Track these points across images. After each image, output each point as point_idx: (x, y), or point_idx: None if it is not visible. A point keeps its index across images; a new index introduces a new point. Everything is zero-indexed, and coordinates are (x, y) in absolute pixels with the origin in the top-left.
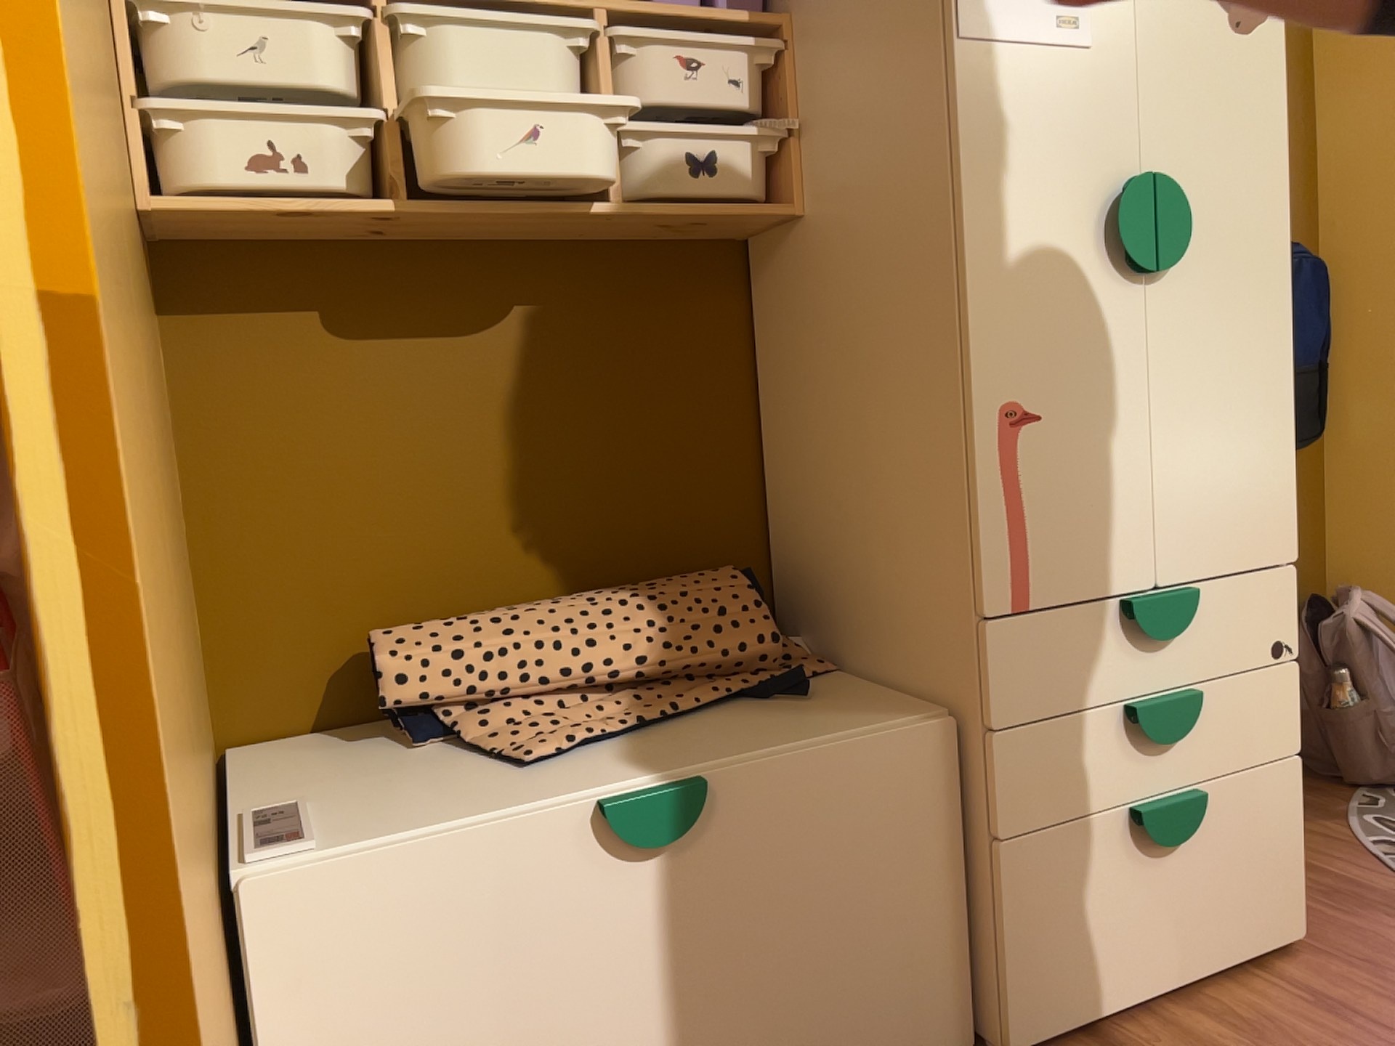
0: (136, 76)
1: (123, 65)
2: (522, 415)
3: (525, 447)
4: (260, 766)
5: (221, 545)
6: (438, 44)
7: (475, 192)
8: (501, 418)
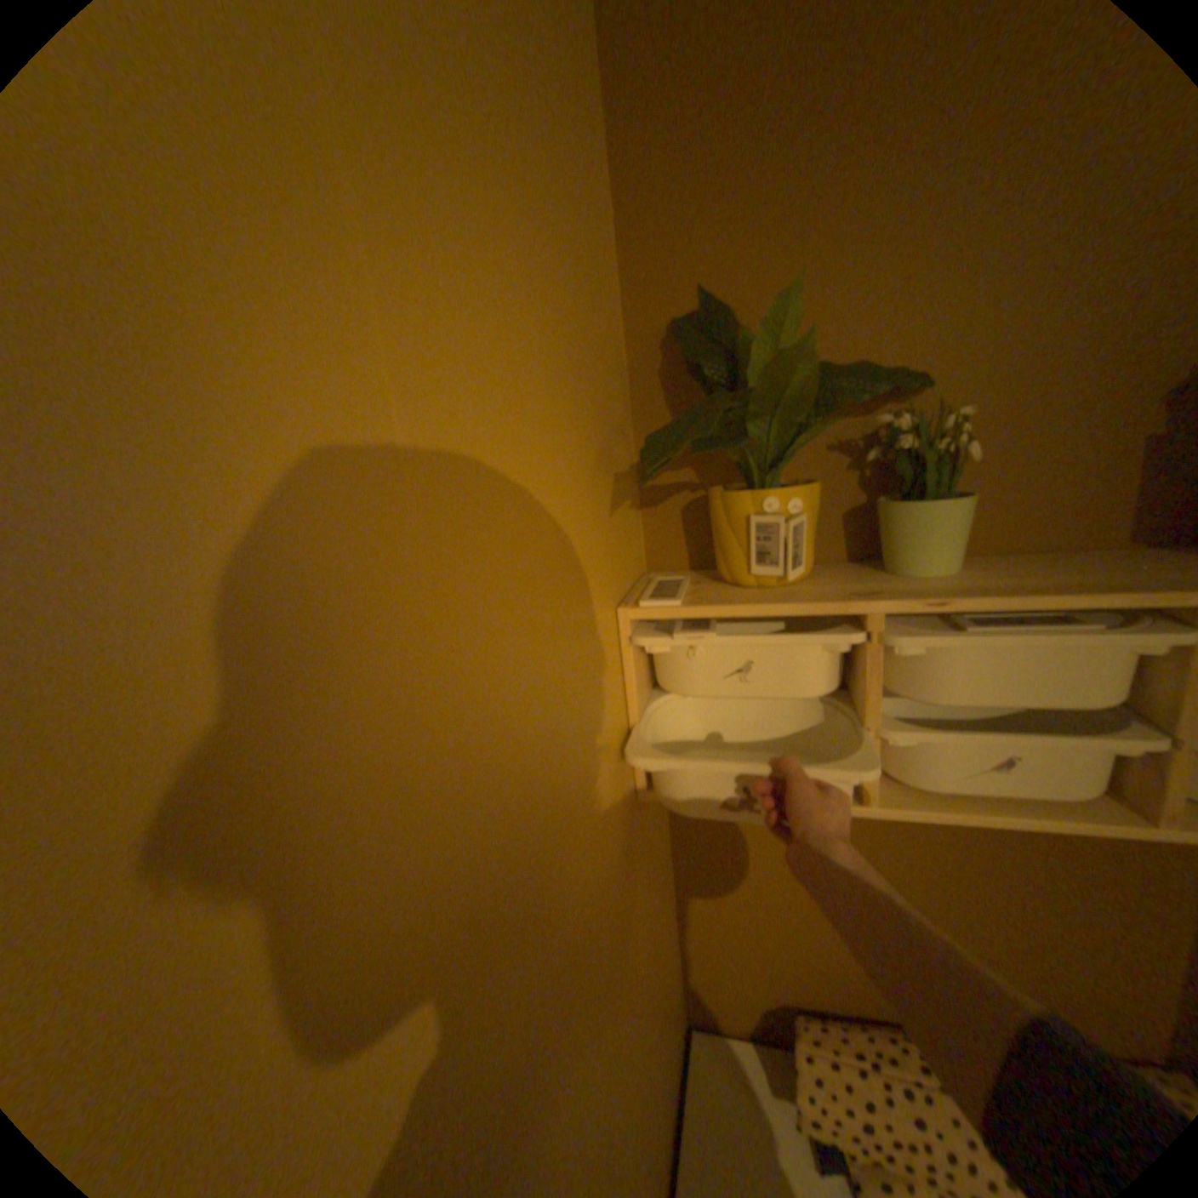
0: (642, 681)
1: (628, 695)
2: (961, 884)
3: (959, 907)
4: (705, 1096)
5: (695, 916)
6: (939, 655)
7: (957, 800)
8: (939, 881)
